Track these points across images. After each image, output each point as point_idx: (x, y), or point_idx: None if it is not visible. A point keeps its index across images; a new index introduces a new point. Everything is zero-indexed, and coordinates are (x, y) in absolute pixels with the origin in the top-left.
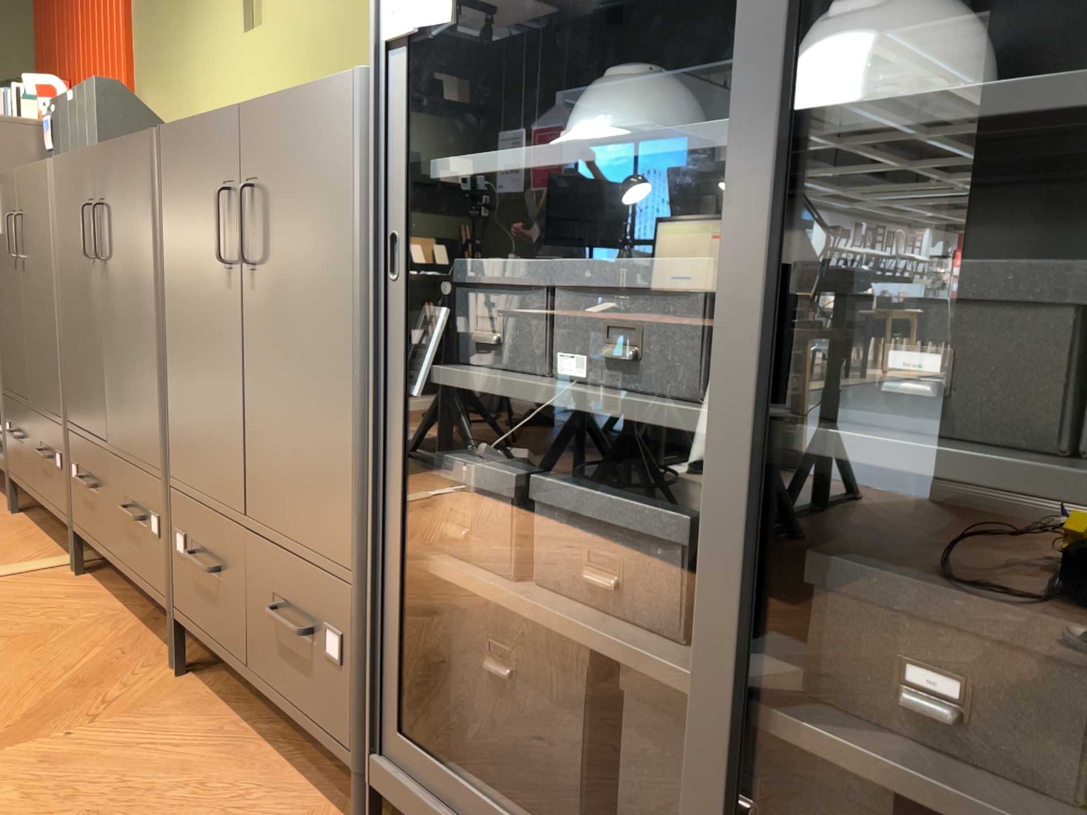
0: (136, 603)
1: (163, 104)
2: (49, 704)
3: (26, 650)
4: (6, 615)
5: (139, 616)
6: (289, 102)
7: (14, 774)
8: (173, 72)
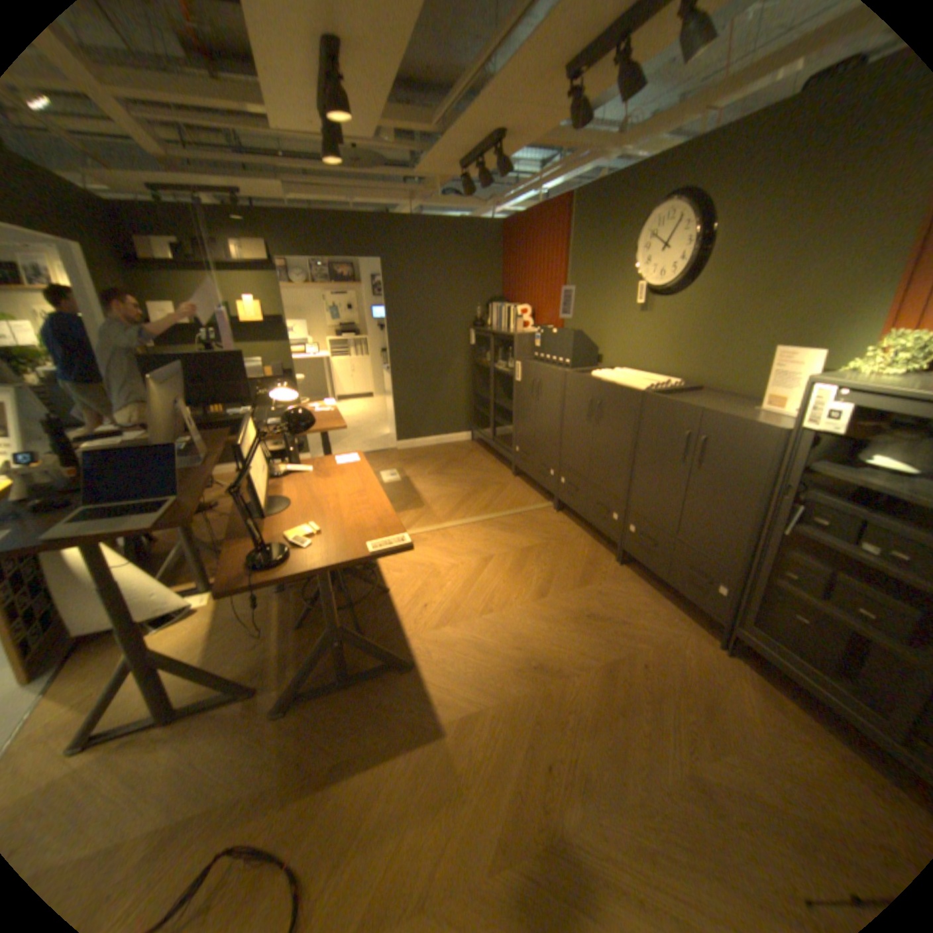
0: (585, 528)
1: (581, 324)
2: (585, 569)
3: (563, 545)
4: (546, 528)
5: (590, 535)
6: (737, 421)
7: (594, 595)
8: (590, 312)
